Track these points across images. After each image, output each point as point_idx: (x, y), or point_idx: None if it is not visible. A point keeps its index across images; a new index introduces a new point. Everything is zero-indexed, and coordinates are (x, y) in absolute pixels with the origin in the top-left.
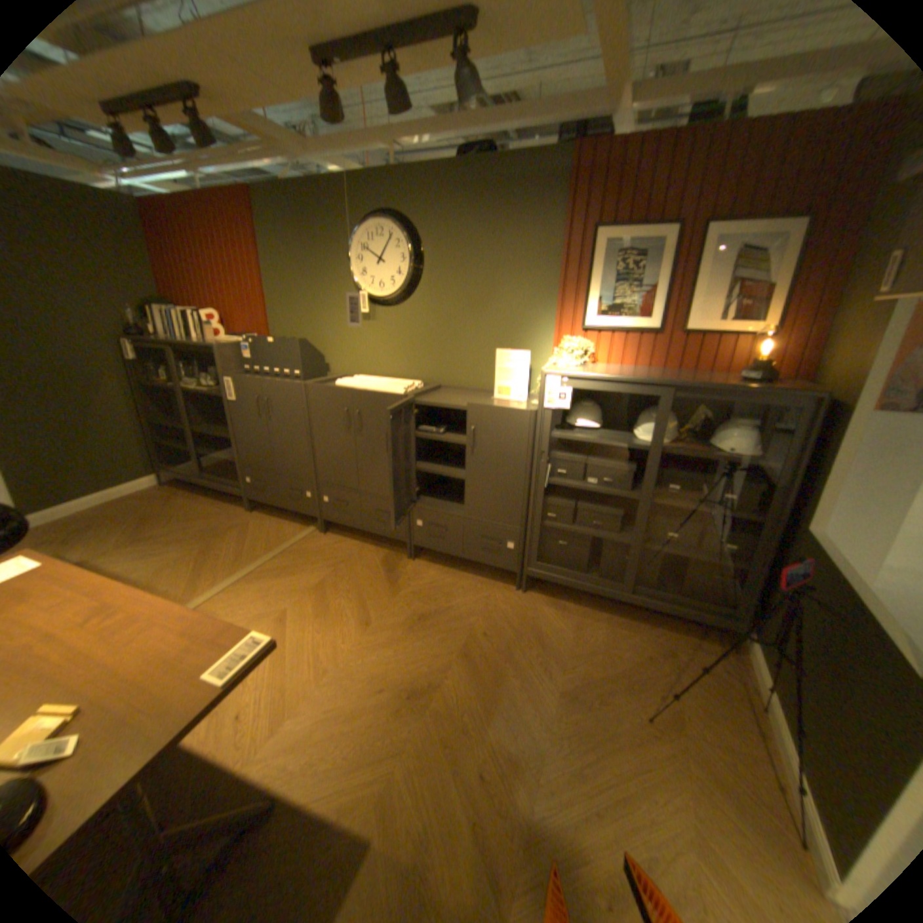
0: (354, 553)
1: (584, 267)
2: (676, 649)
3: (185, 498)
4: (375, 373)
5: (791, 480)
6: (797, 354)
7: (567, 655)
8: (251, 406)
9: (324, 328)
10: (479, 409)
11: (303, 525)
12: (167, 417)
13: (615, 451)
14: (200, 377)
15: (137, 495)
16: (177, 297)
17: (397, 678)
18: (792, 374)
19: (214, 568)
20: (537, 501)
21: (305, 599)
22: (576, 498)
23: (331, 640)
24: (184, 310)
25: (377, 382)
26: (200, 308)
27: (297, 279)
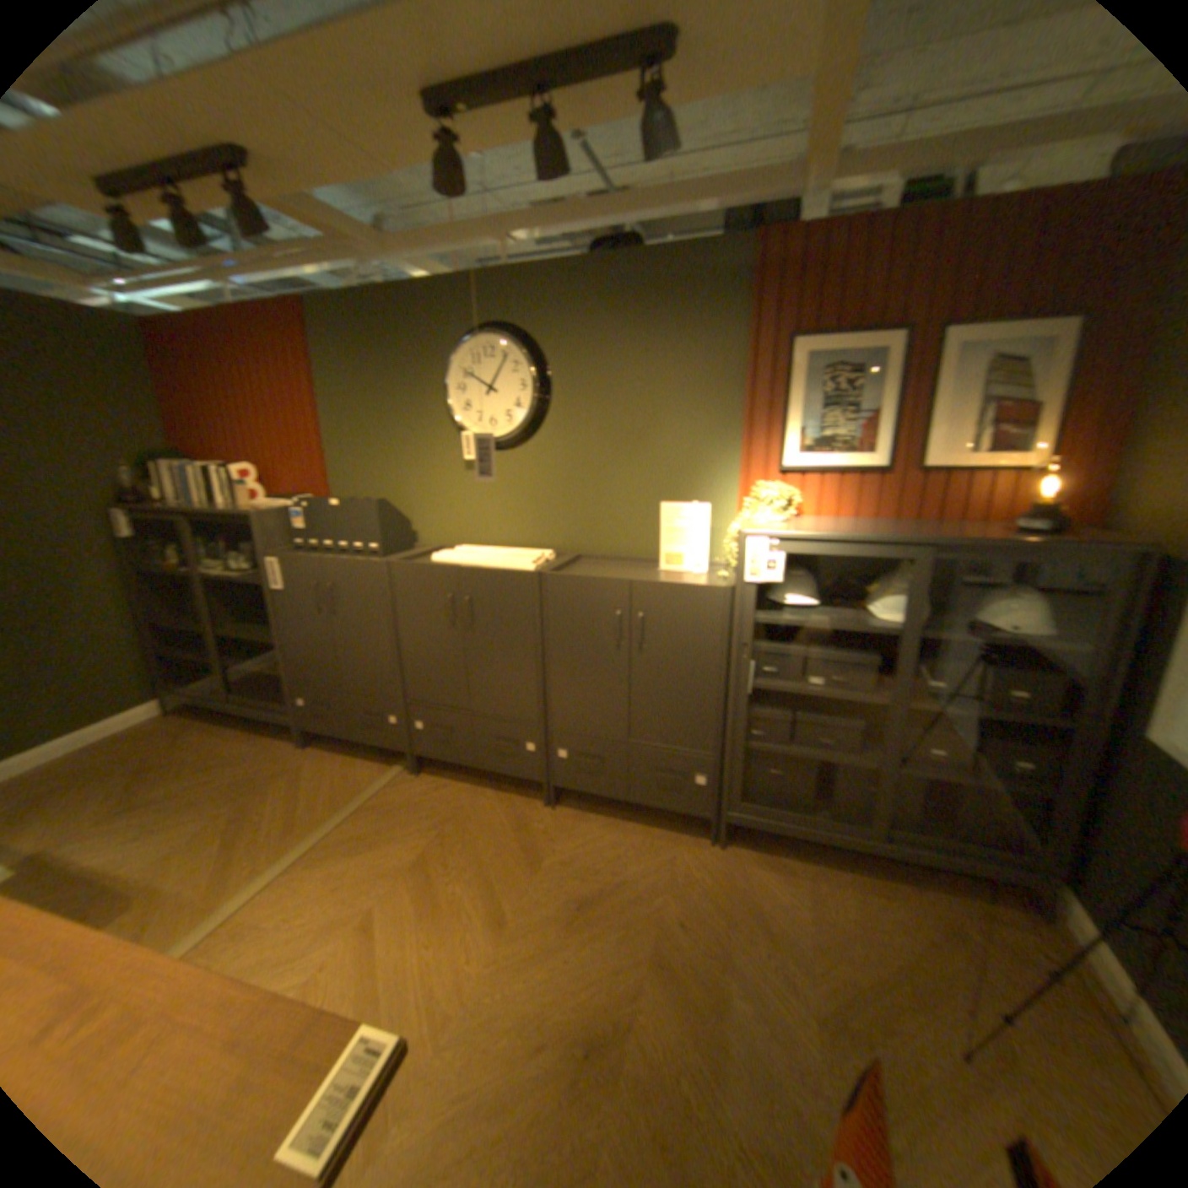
0: (463, 804)
1: (777, 389)
2: (962, 923)
3: (200, 734)
4: (483, 541)
5: (1101, 667)
6: (1079, 493)
7: (809, 949)
8: (304, 597)
9: (408, 483)
10: (649, 587)
11: (381, 764)
12: (174, 615)
13: (839, 636)
14: (226, 557)
15: (126, 734)
16: (193, 448)
17: (561, 1019)
18: (1074, 520)
19: (251, 845)
20: (739, 714)
21: (397, 887)
22: (790, 705)
23: (447, 958)
24: (203, 465)
25: (490, 555)
26: (225, 461)
27: (369, 417)
